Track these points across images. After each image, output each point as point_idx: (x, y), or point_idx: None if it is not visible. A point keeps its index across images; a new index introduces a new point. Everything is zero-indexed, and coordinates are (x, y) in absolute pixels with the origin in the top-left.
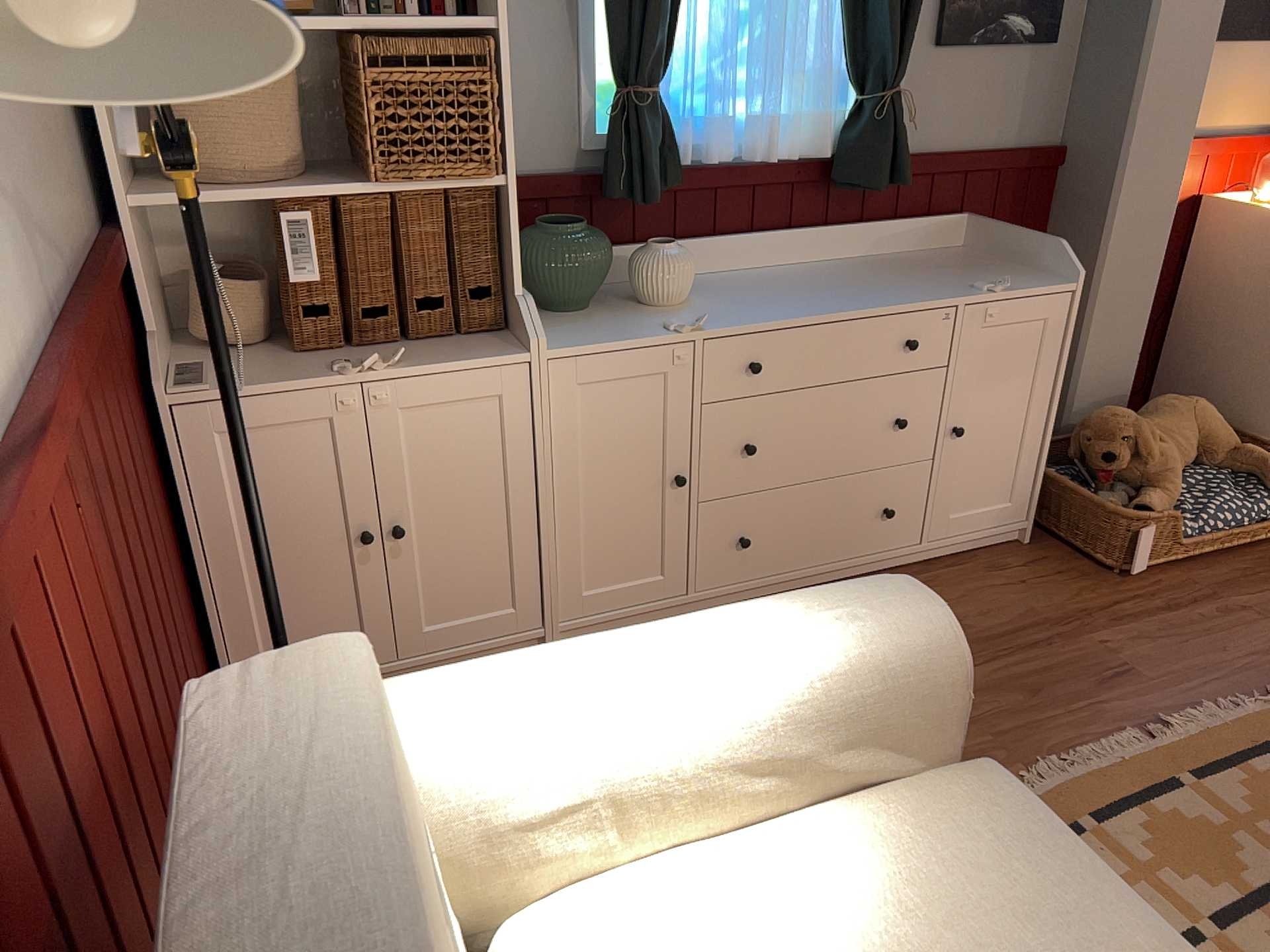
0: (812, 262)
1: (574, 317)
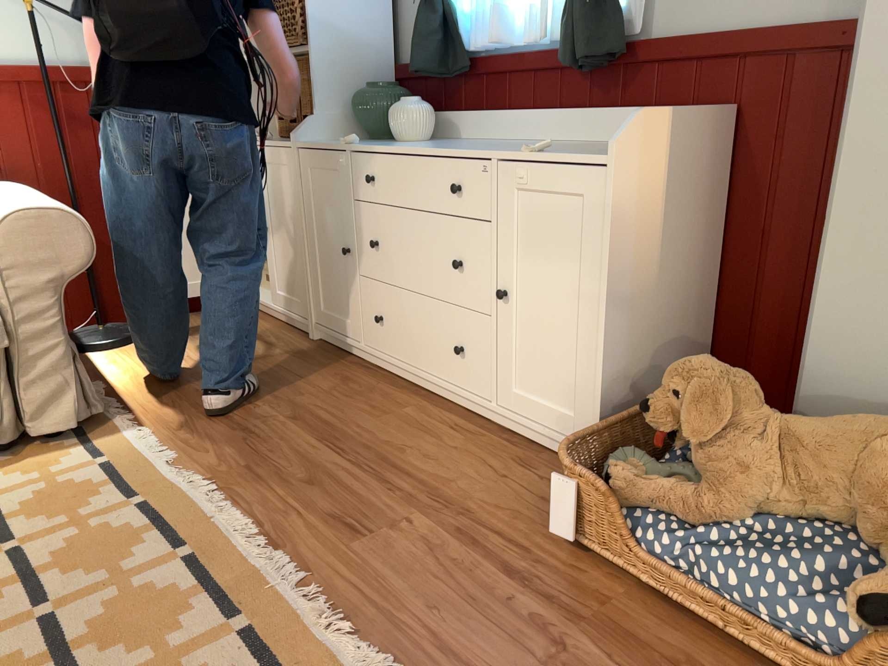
0: (559, 142)
1: (360, 142)
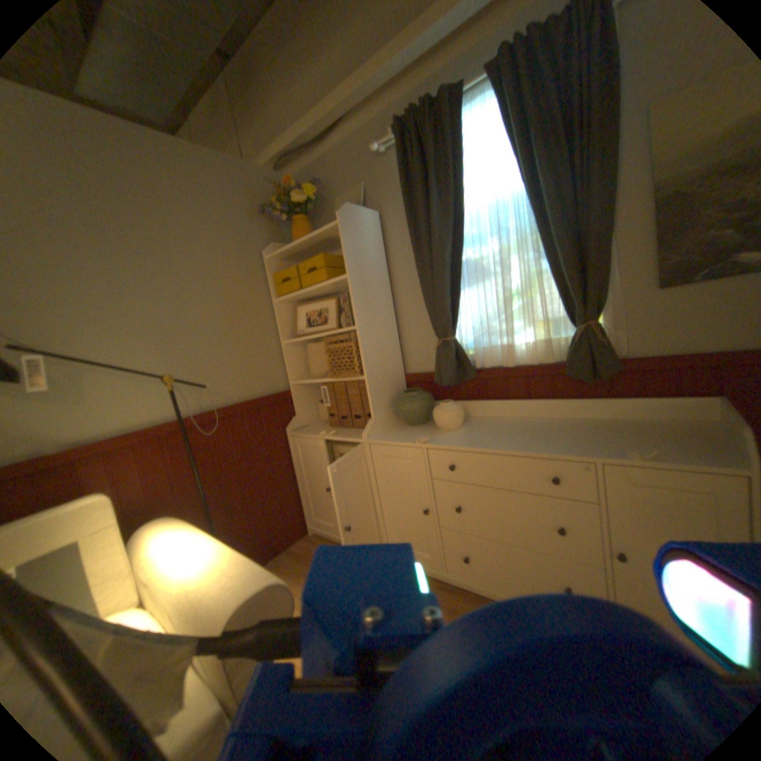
0: (567, 418)
1: (408, 428)
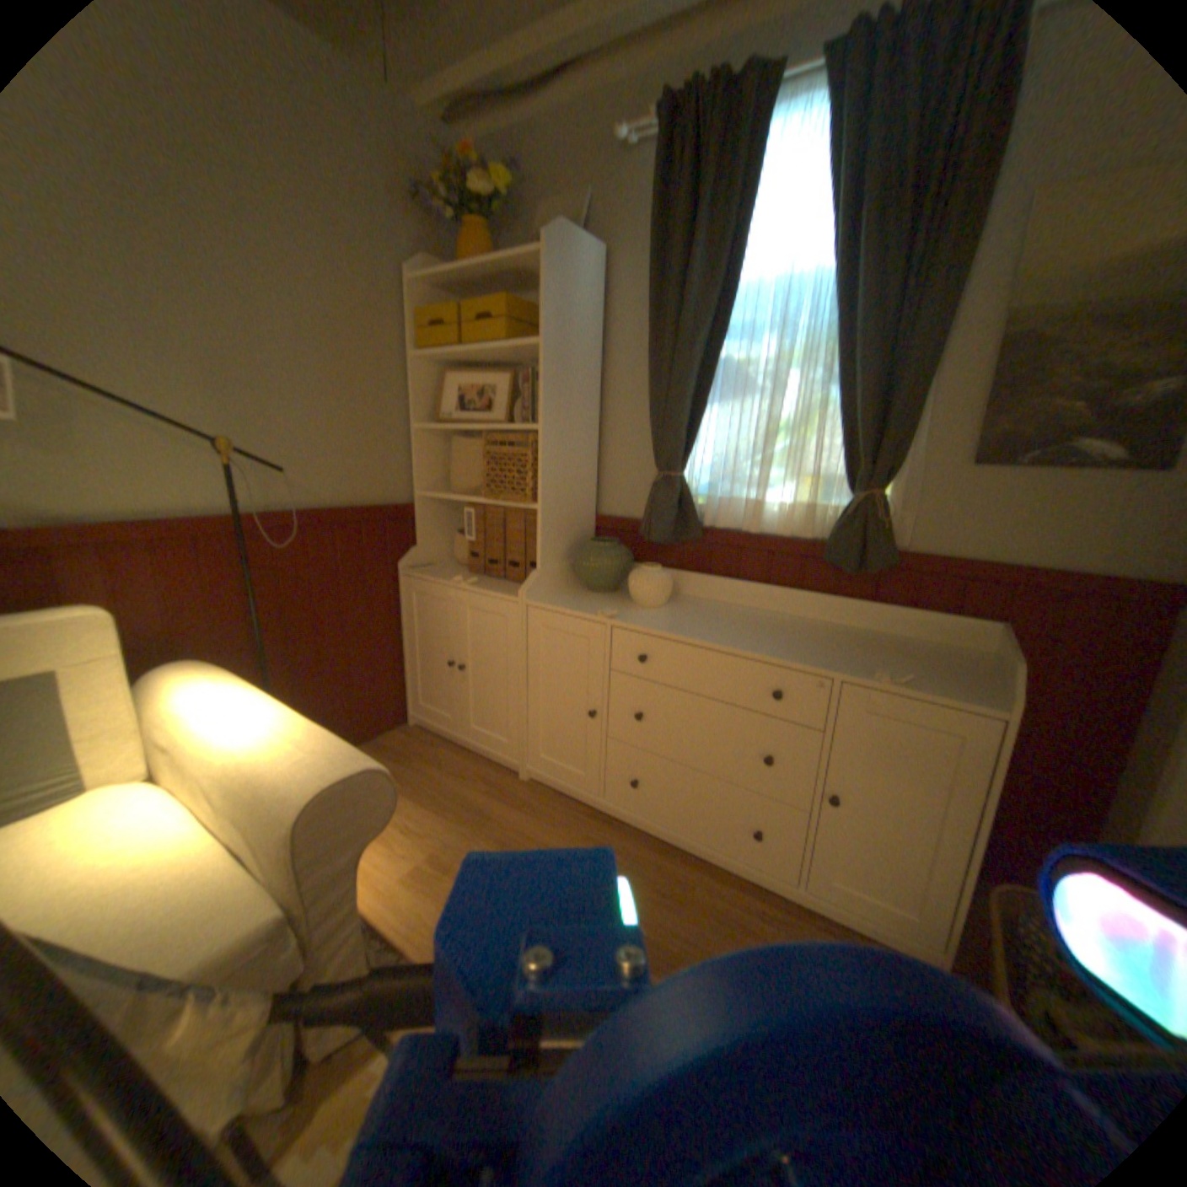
0: (809, 619)
1: (586, 594)
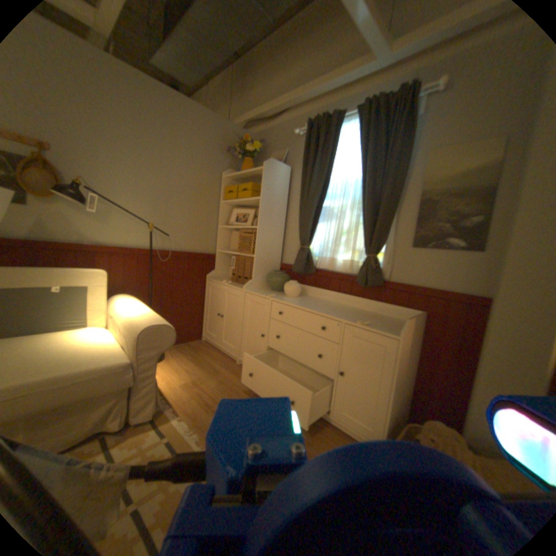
0: (352, 307)
1: (270, 291)
